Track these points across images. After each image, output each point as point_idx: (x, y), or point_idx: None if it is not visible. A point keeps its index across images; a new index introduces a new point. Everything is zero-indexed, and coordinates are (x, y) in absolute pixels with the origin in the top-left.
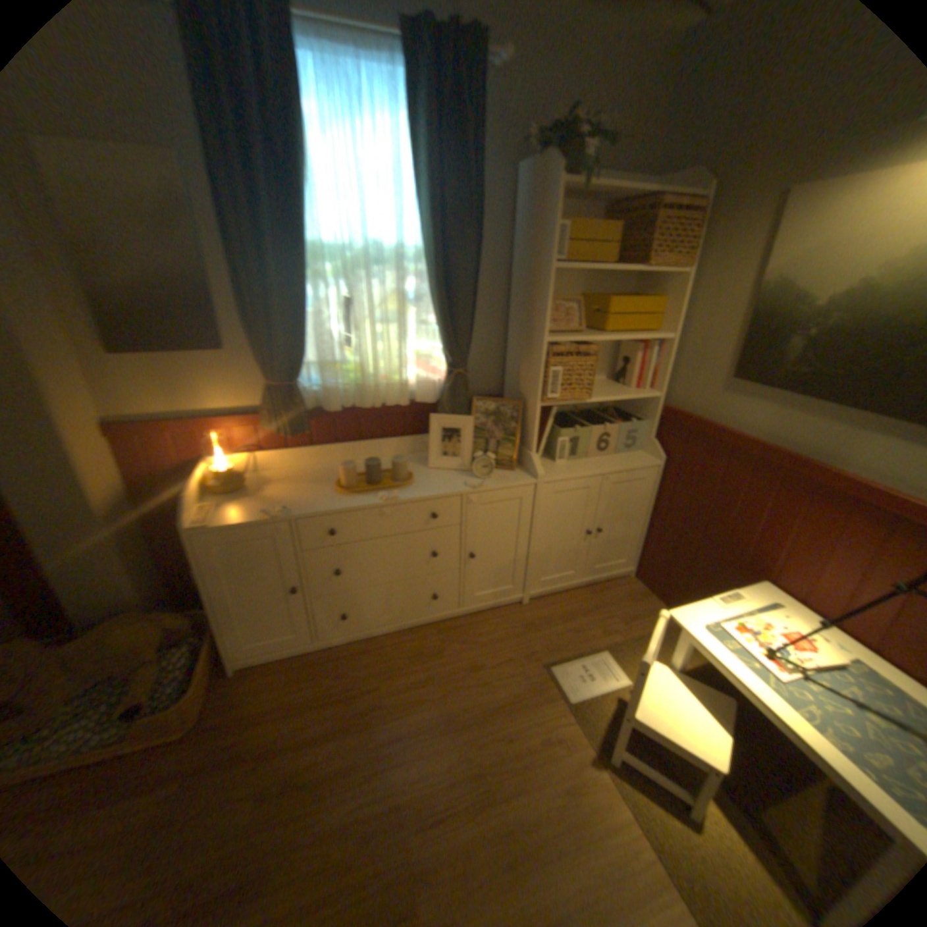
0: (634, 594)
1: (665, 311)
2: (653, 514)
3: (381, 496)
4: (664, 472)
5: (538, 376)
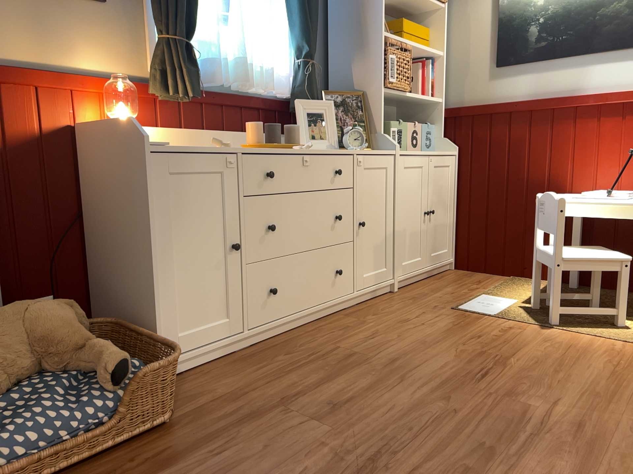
0: (464, 274)
1: (430, 40)
2: (458, 201)
3: (300, 146)
4: (459, 161)
5: (380, 65)
